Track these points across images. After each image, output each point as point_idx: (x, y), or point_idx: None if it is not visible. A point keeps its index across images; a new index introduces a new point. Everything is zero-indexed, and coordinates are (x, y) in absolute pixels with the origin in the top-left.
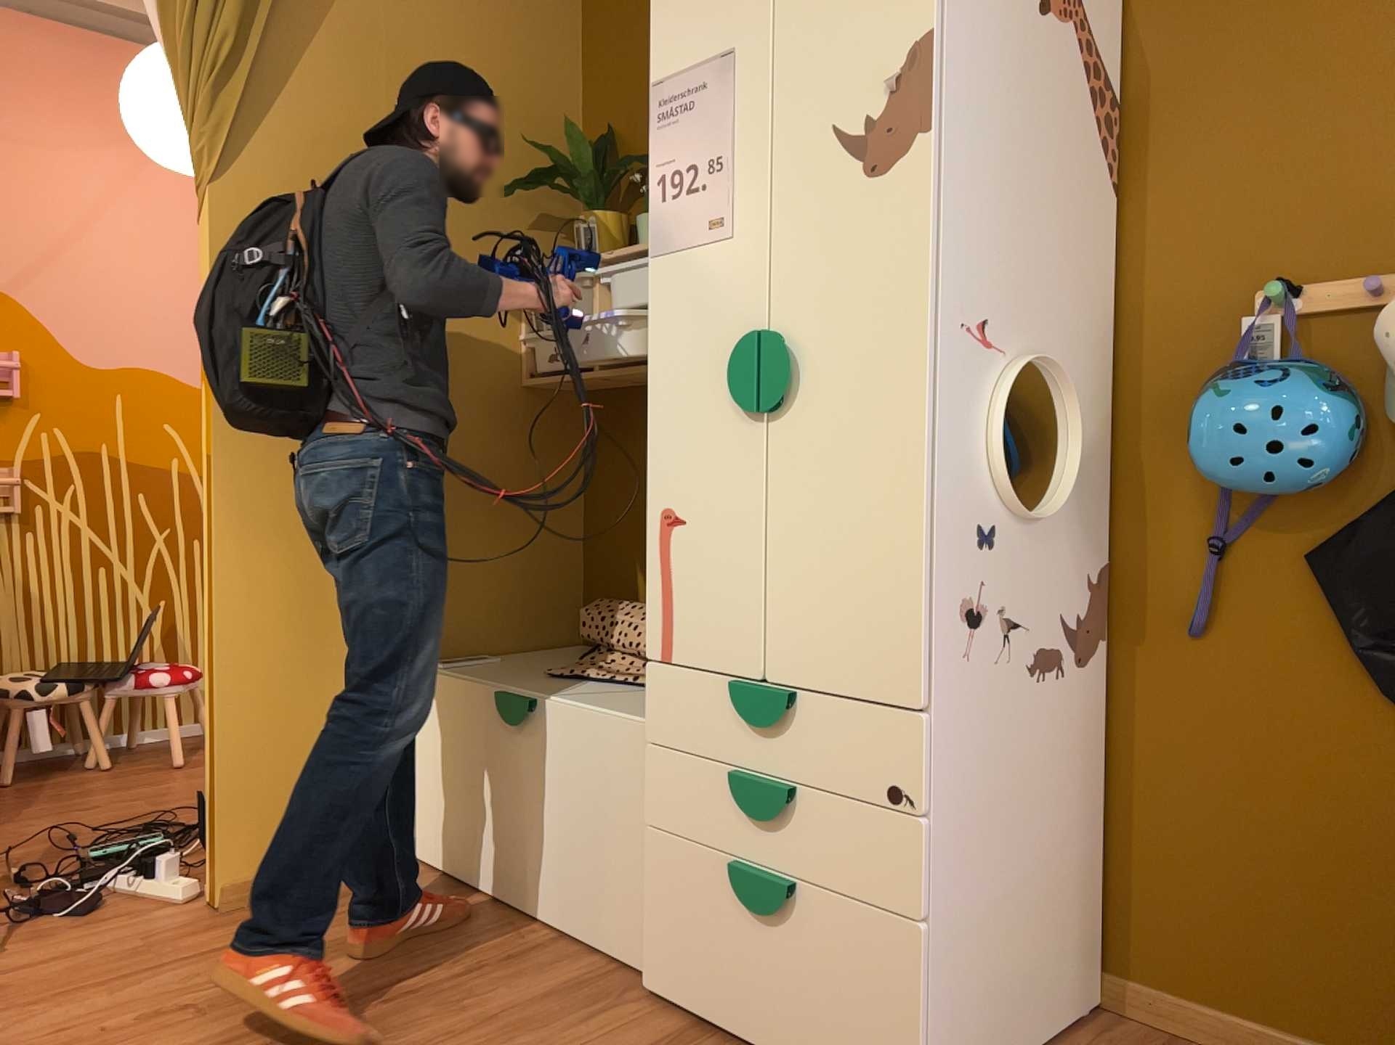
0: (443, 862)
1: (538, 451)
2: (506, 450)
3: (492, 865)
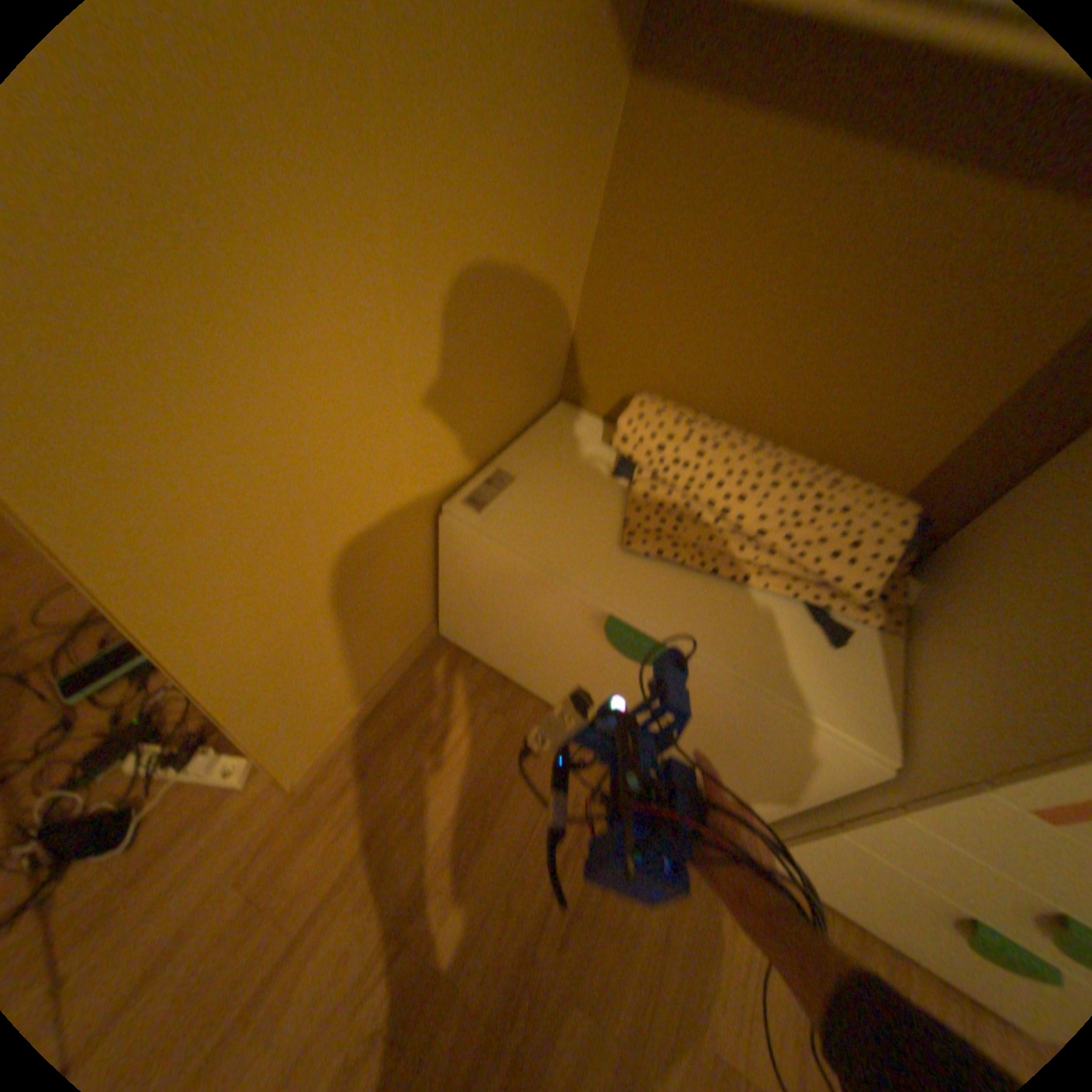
0: (485, 654)
1: (586, 132)
2: (555, 136)
3: (557, 690)
